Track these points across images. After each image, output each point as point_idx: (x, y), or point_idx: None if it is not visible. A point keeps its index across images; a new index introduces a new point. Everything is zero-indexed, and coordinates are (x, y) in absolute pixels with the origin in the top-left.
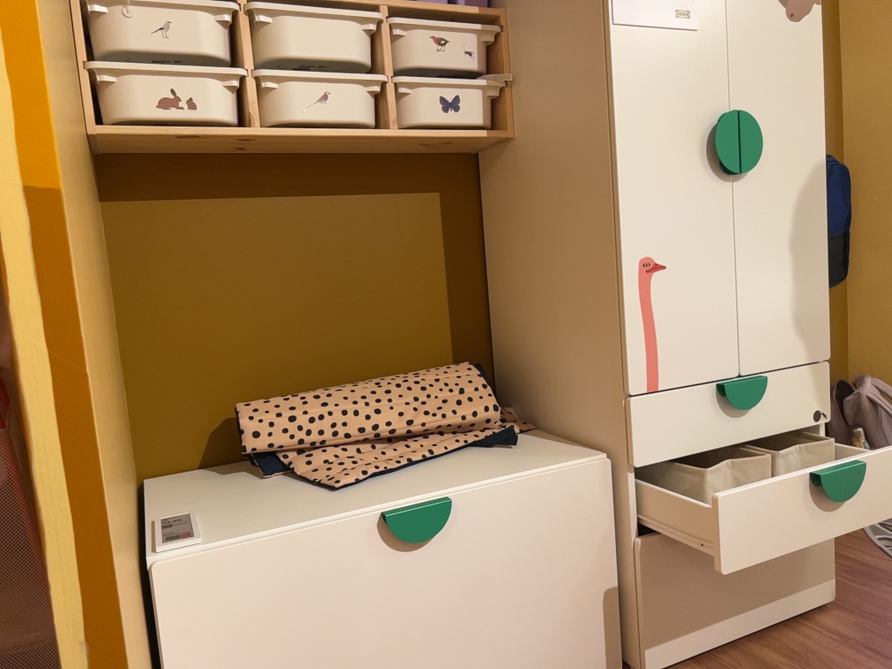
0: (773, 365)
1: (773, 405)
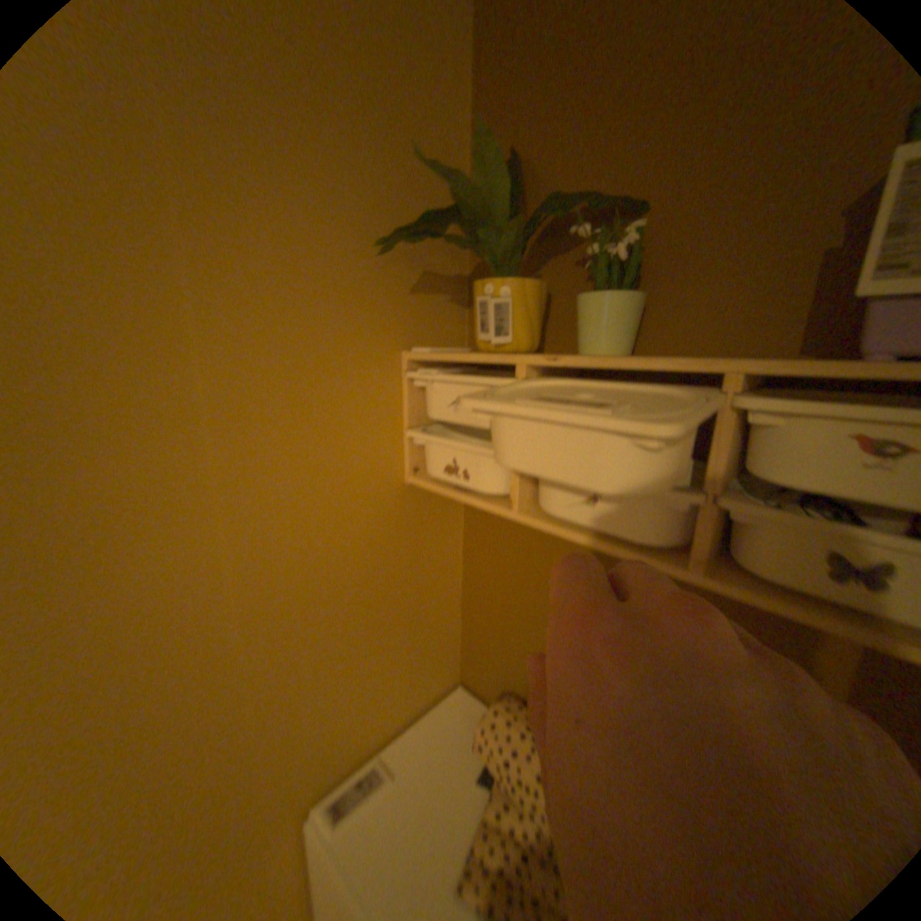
0: None
1: None
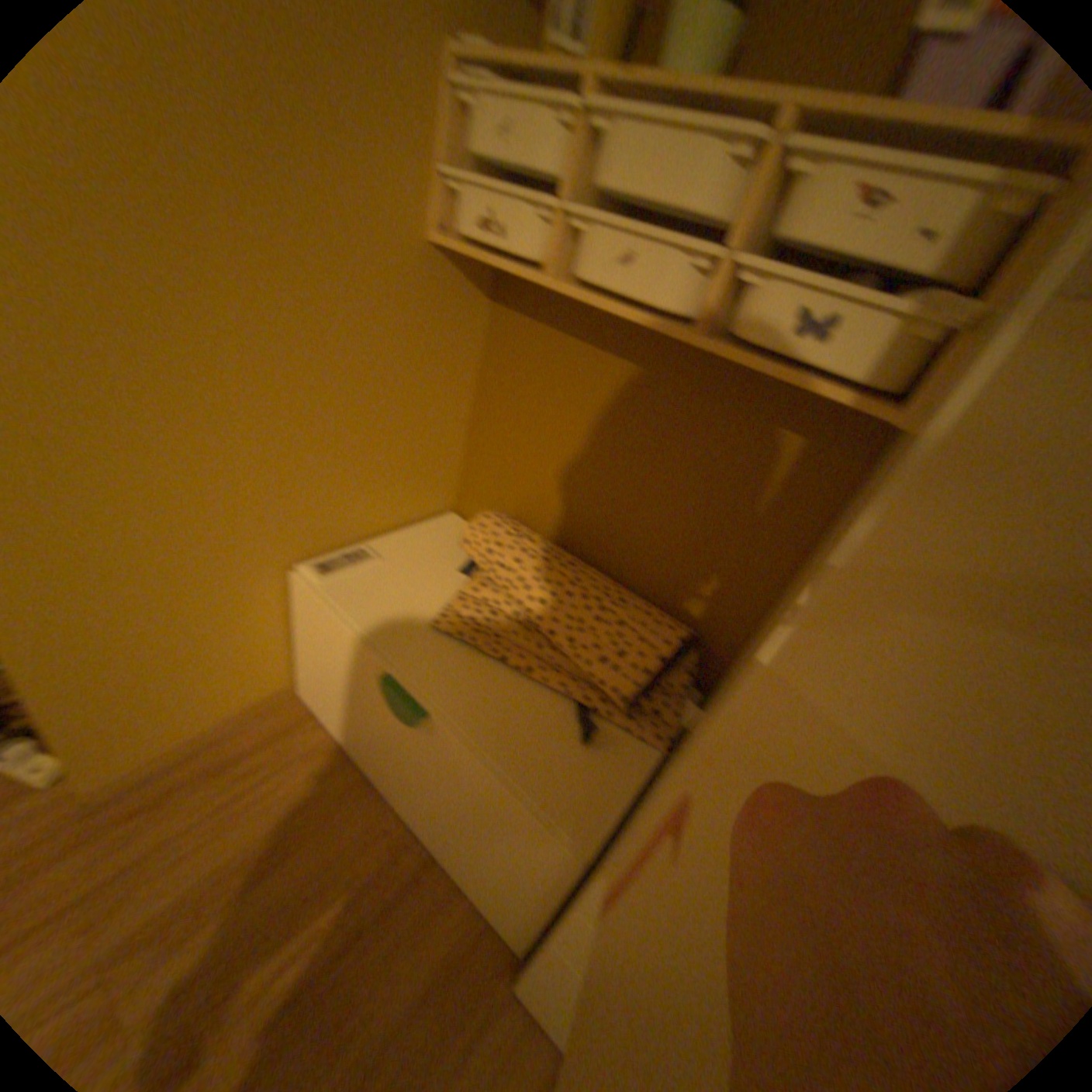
0: None
1: None
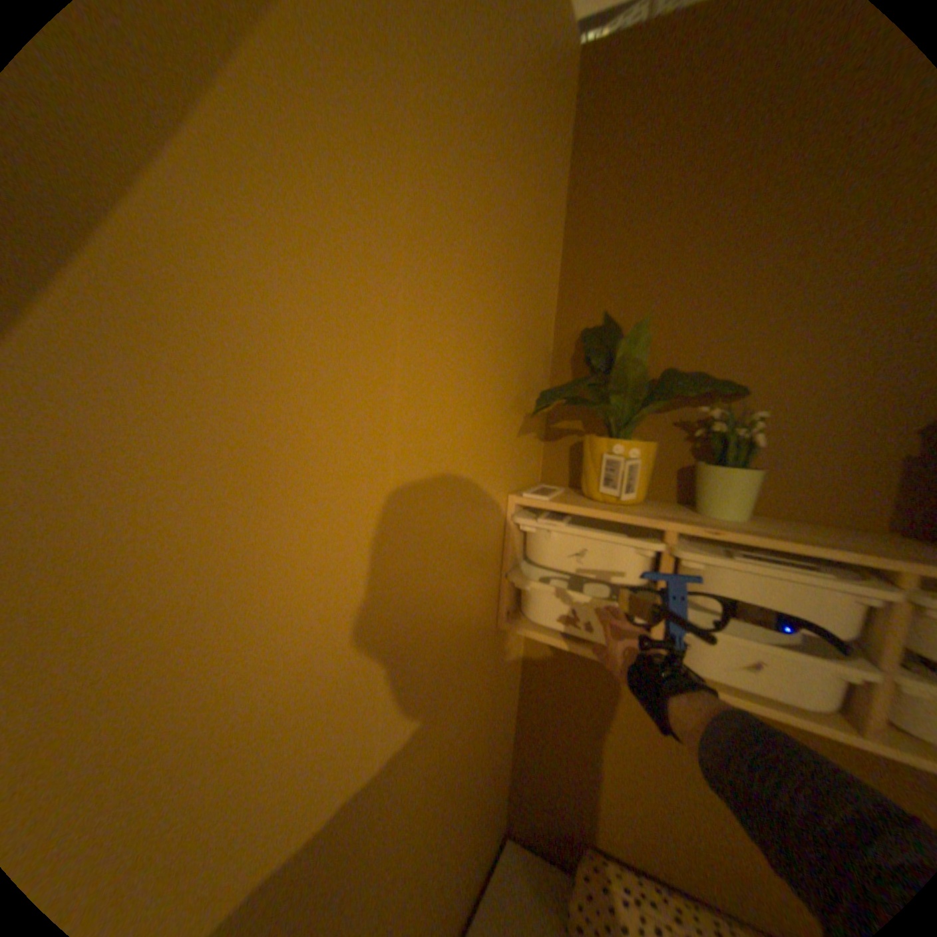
0: None
1: None
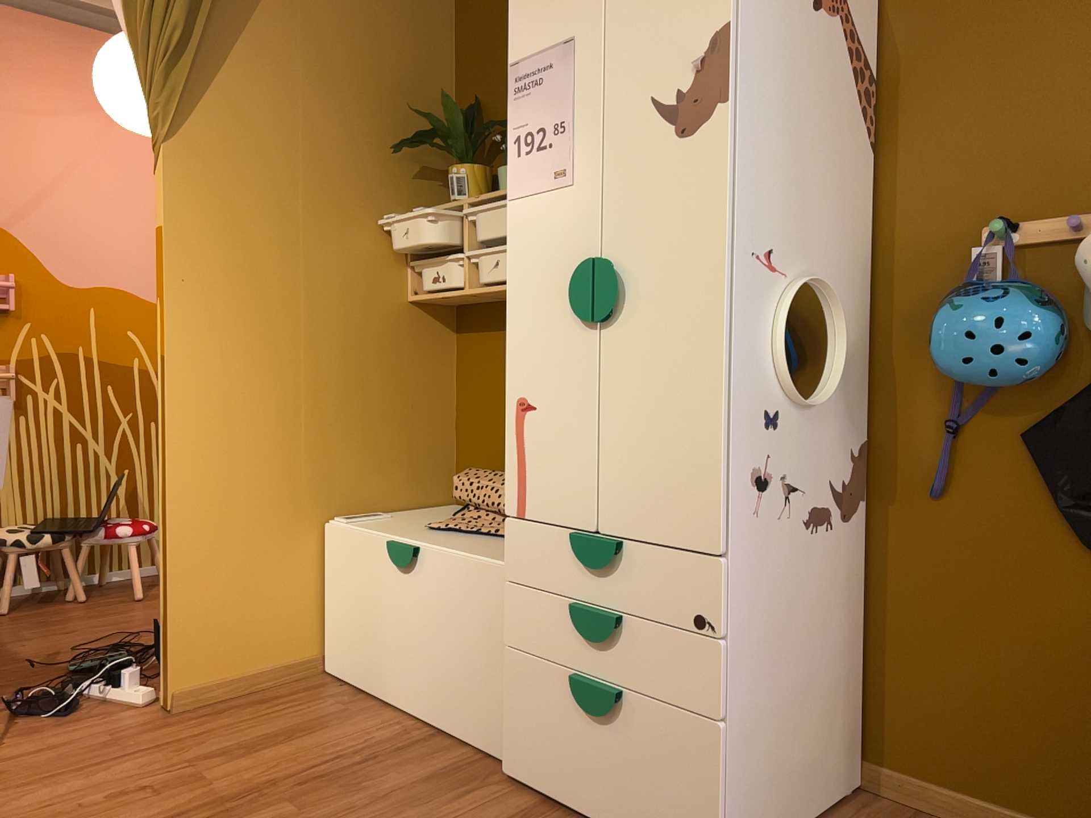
0: (638, 535)
1: (638, 583)
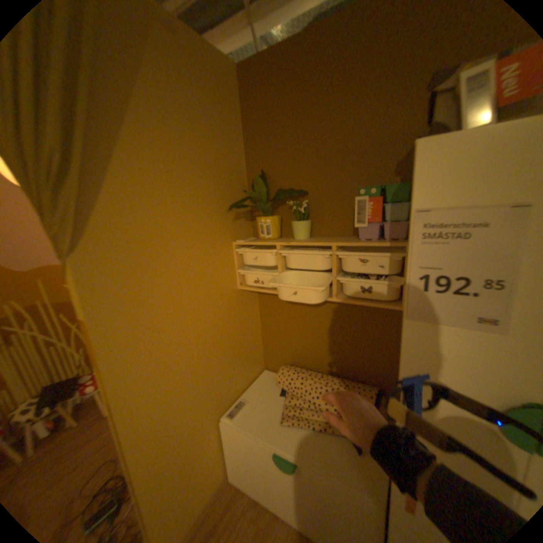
0: None
1: None
